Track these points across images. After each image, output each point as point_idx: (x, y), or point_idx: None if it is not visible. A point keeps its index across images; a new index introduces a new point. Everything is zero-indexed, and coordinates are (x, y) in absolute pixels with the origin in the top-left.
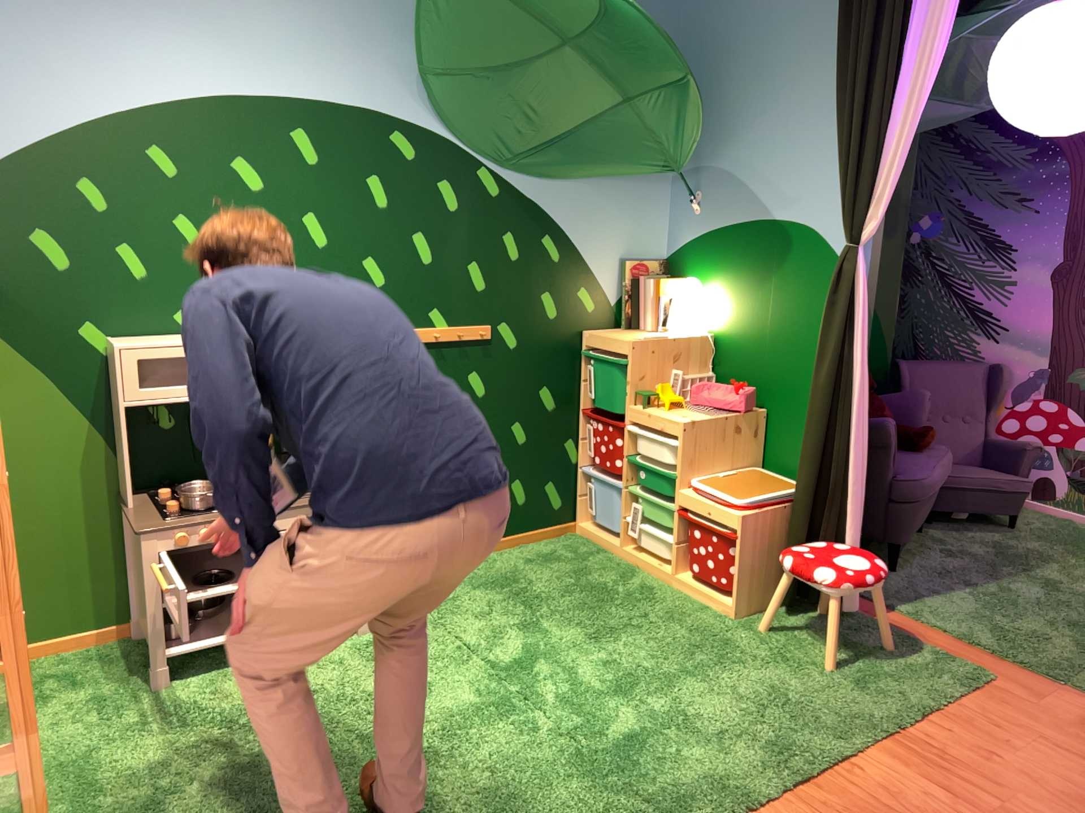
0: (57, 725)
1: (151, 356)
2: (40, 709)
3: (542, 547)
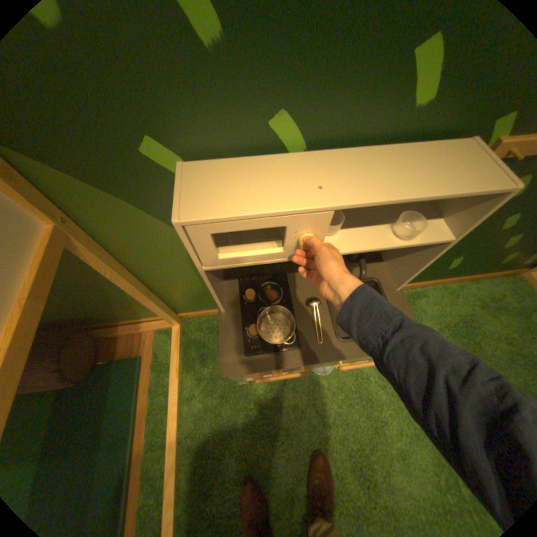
0: (191, 401)
1: (230, 230)
2: (185, 377)
3: (493, 286)
